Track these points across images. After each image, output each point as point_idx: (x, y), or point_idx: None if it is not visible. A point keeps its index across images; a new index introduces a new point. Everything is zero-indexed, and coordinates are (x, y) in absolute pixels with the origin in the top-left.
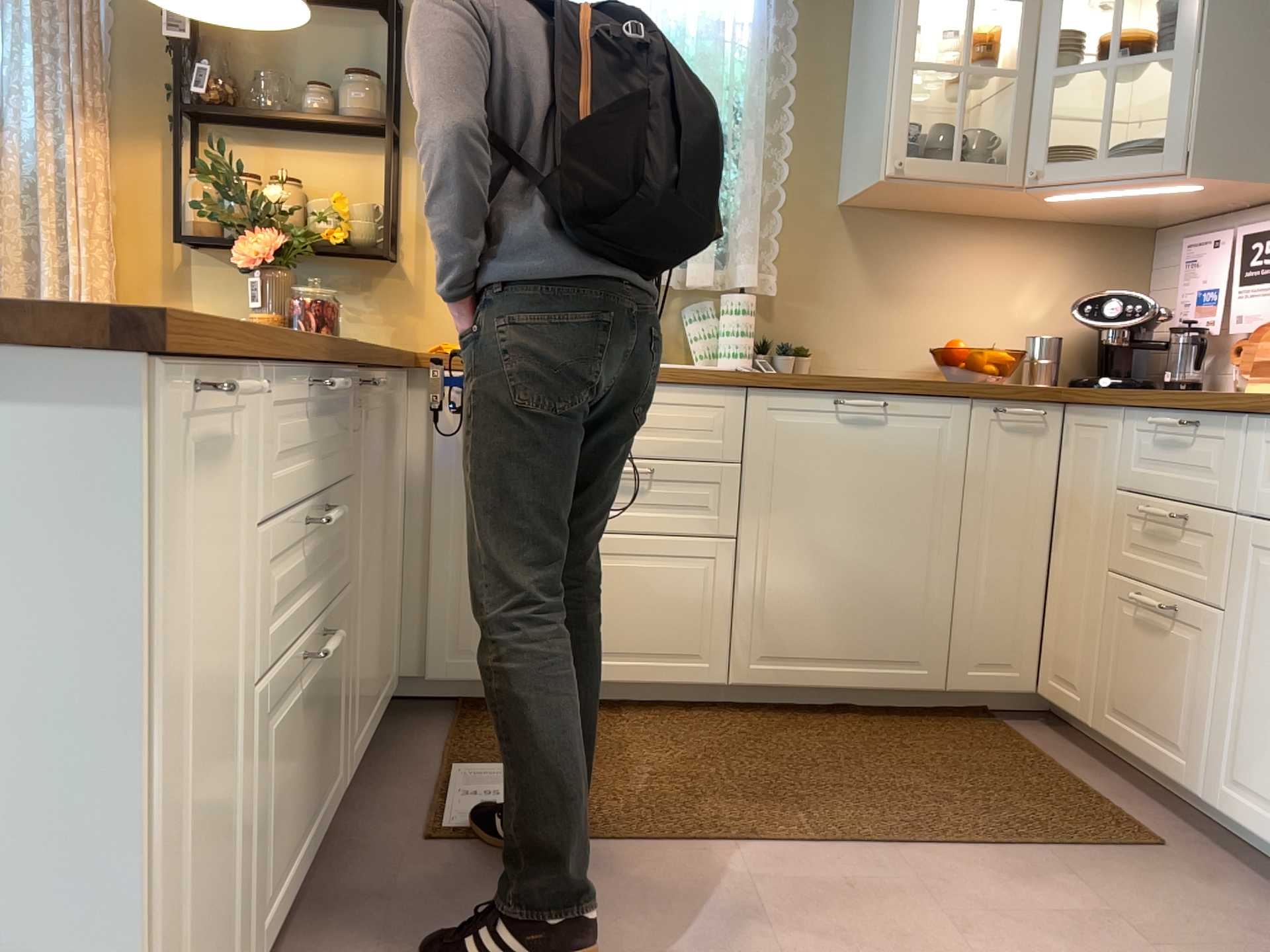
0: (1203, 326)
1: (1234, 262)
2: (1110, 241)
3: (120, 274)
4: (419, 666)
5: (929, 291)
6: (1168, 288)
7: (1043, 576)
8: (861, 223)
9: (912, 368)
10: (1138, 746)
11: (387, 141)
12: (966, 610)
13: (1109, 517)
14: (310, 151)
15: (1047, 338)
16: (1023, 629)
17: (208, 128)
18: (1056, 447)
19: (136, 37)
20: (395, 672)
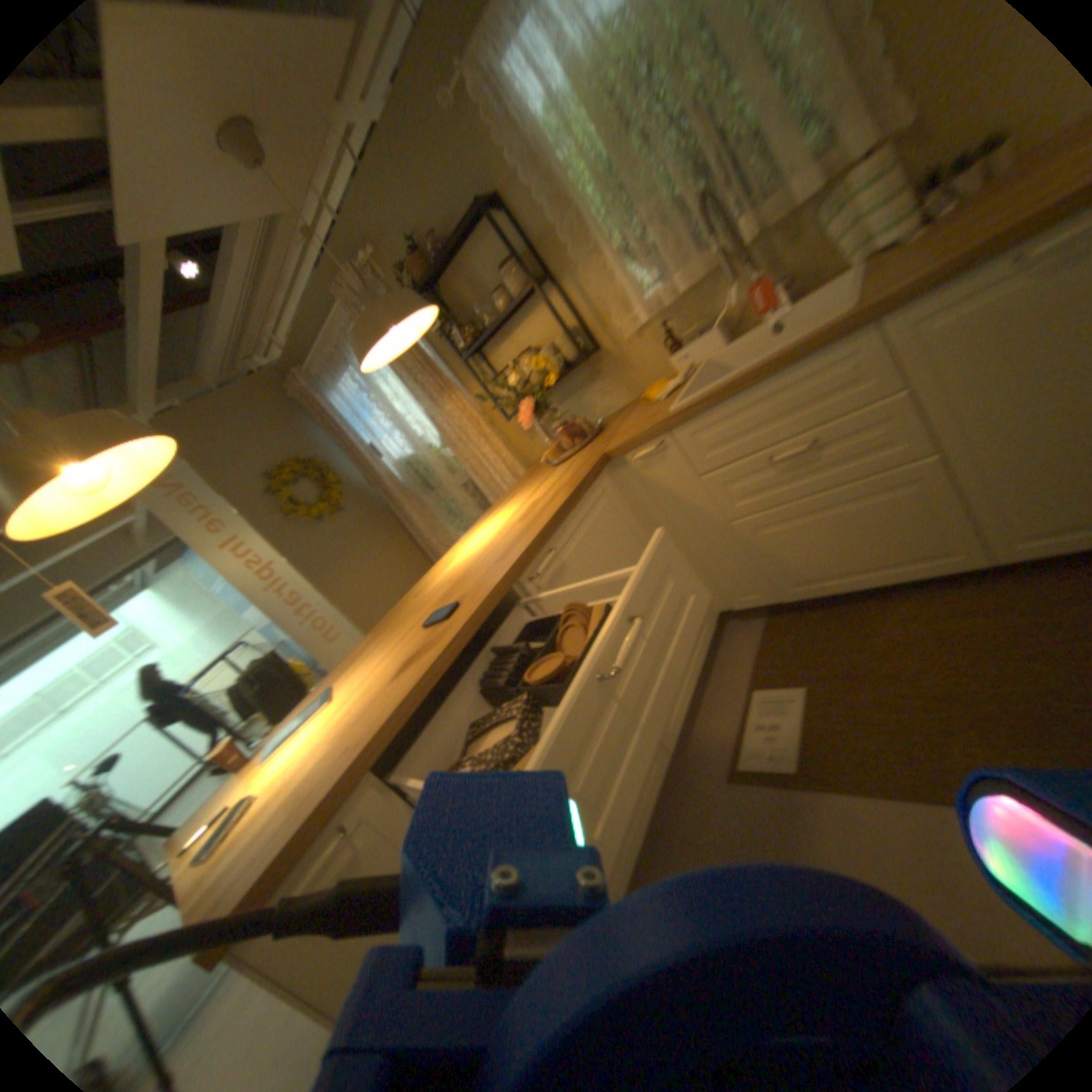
0: None
1: None
2: None
3: (506, 440)
4: (726, 604)
5: None
6: None
7: None
8: None
9: None
10: None
11: (545, 283)
12: None
13: None
14: (520, 323)
15: None
16: None
17: (480, 350)
18: None
19: (430, 332)
20: (711, 615)
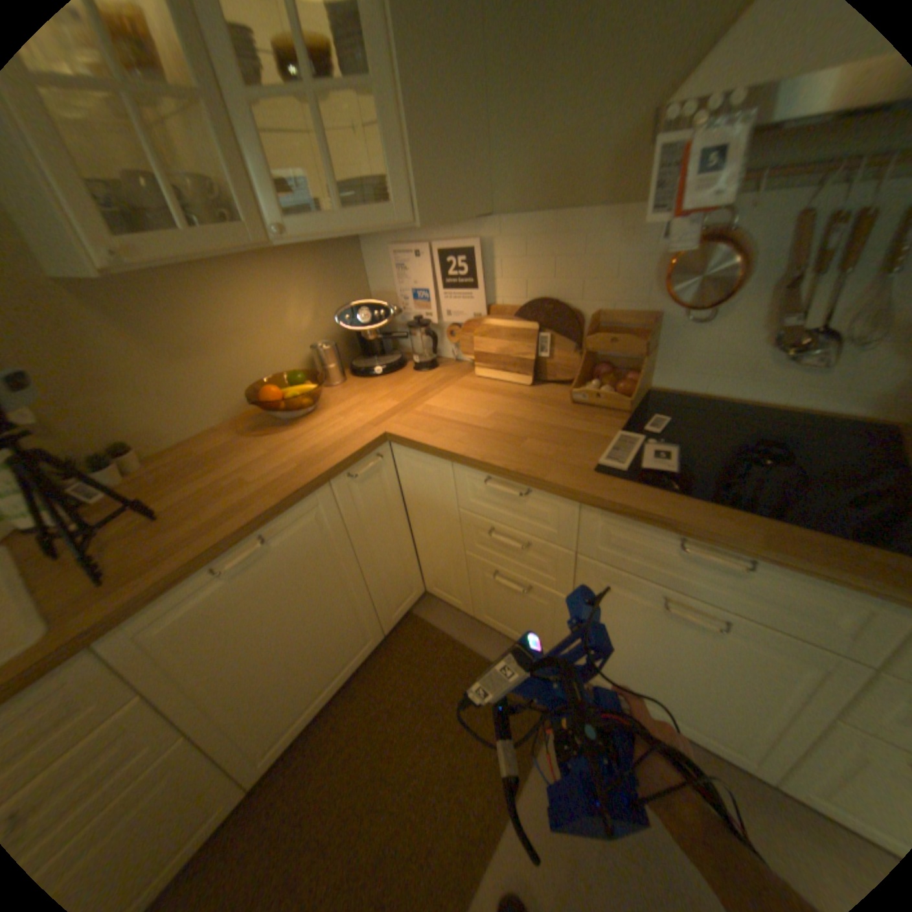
0: (421, 316)
1: (427, 265)
2: (330, 248)
3: None
4: None
5: (212, 339)
6: (380, 278)
7: (409, 540)
8: (98, 295)
9: (233, 407)
10: (511, 634)
11: None
12: (378, 594)
13: (453, 520)
14: None
15: (319, 339)
16: (409, 572)
17: None
18: (392, 469)
19: None
20: None
